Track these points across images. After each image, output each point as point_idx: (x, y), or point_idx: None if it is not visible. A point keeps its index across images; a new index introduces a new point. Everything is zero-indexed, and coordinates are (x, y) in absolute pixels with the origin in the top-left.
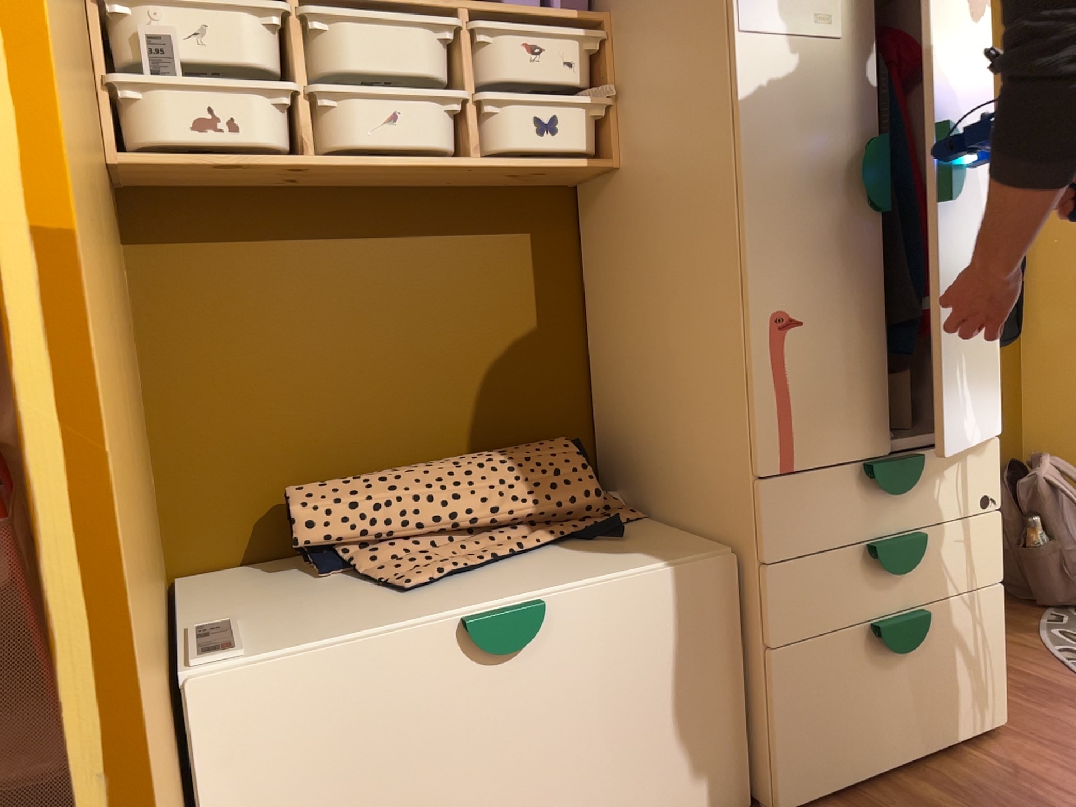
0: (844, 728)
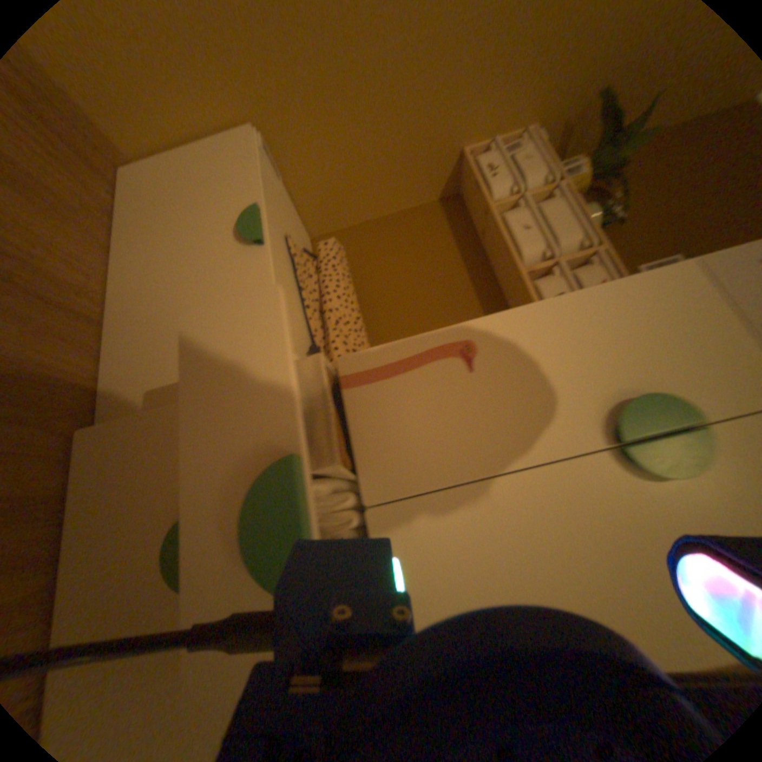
0: (115, 495)
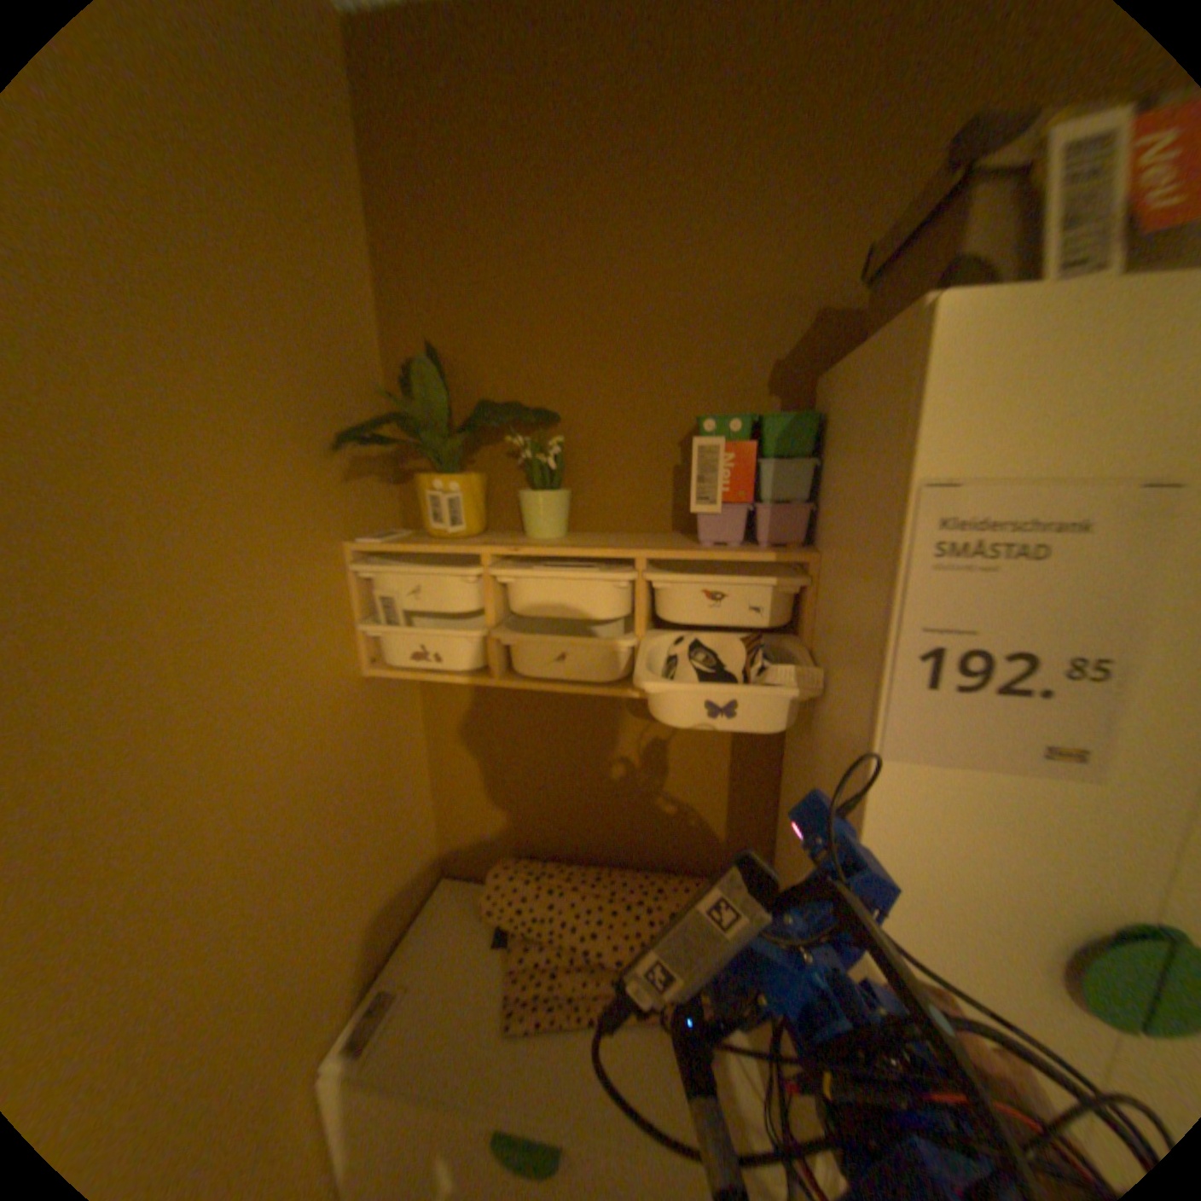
0: None
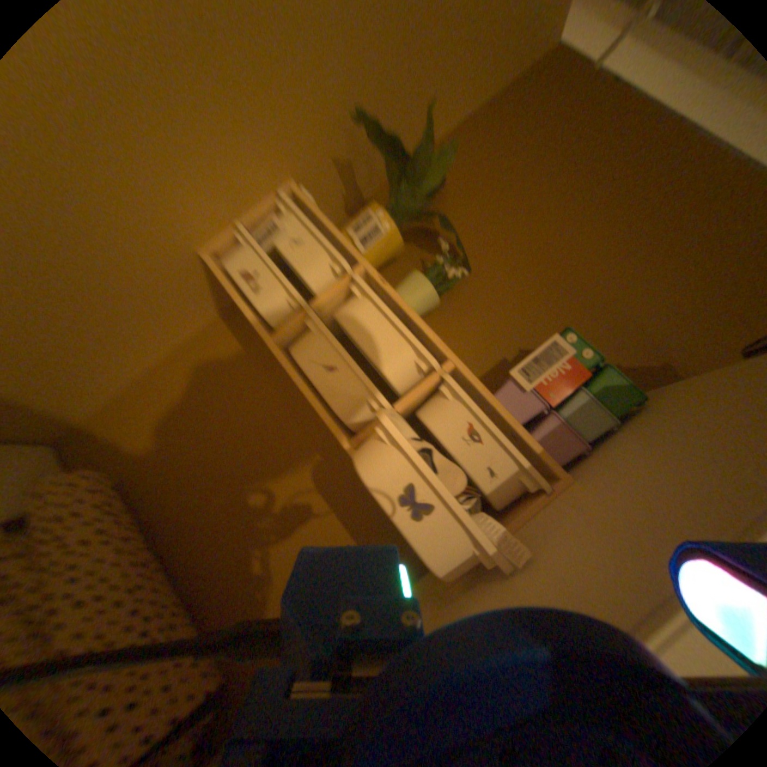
0: None
